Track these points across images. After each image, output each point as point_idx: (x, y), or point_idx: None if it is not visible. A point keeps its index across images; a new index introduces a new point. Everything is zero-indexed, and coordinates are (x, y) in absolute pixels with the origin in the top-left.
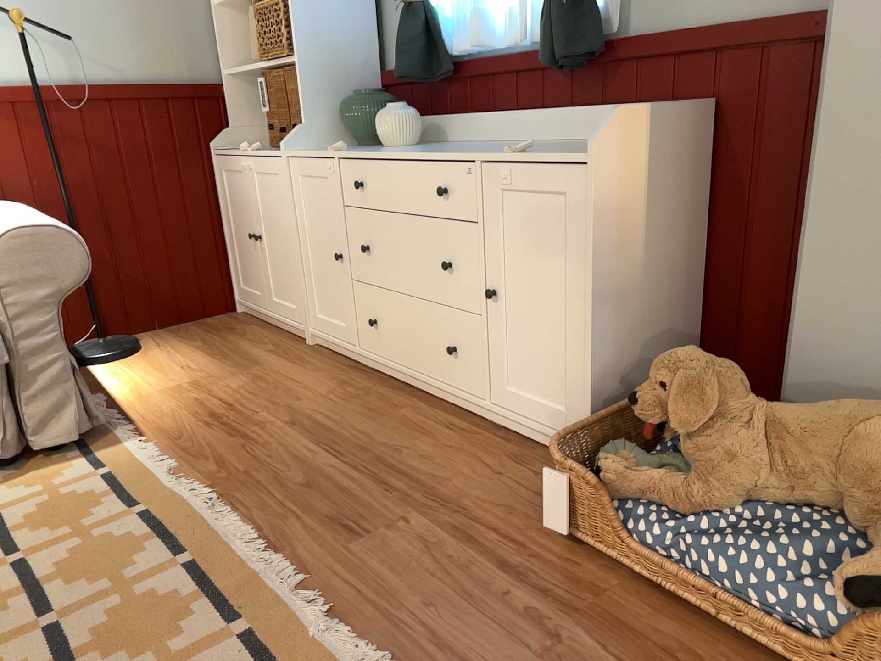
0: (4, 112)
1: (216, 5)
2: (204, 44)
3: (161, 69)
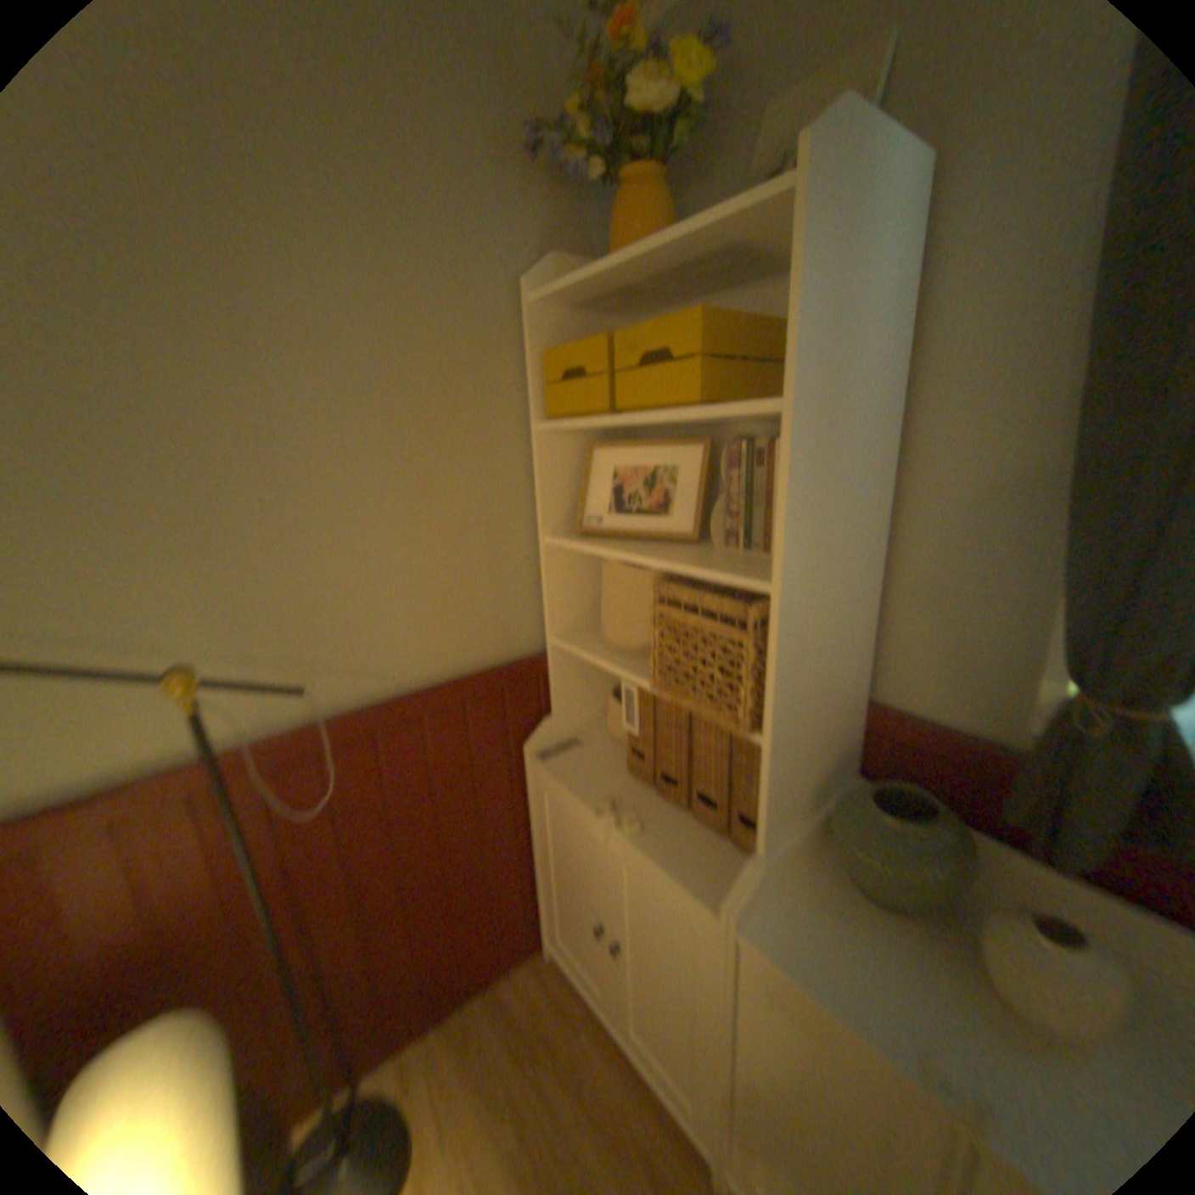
0: (161, 815)
1: (547, 538)
2: (523, 595)
3: (456, 651)
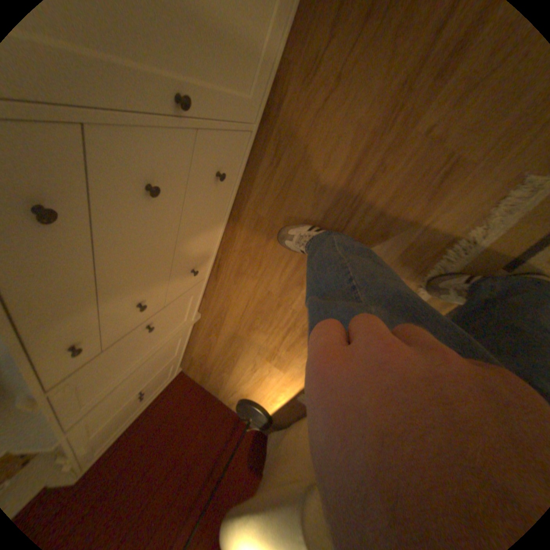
0: None
1: None
2: None
3: None
